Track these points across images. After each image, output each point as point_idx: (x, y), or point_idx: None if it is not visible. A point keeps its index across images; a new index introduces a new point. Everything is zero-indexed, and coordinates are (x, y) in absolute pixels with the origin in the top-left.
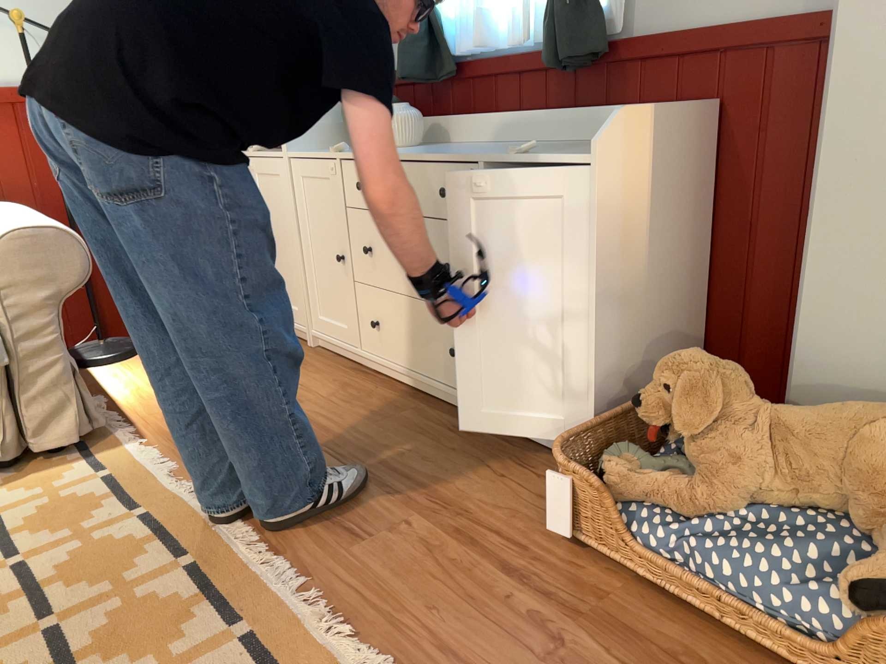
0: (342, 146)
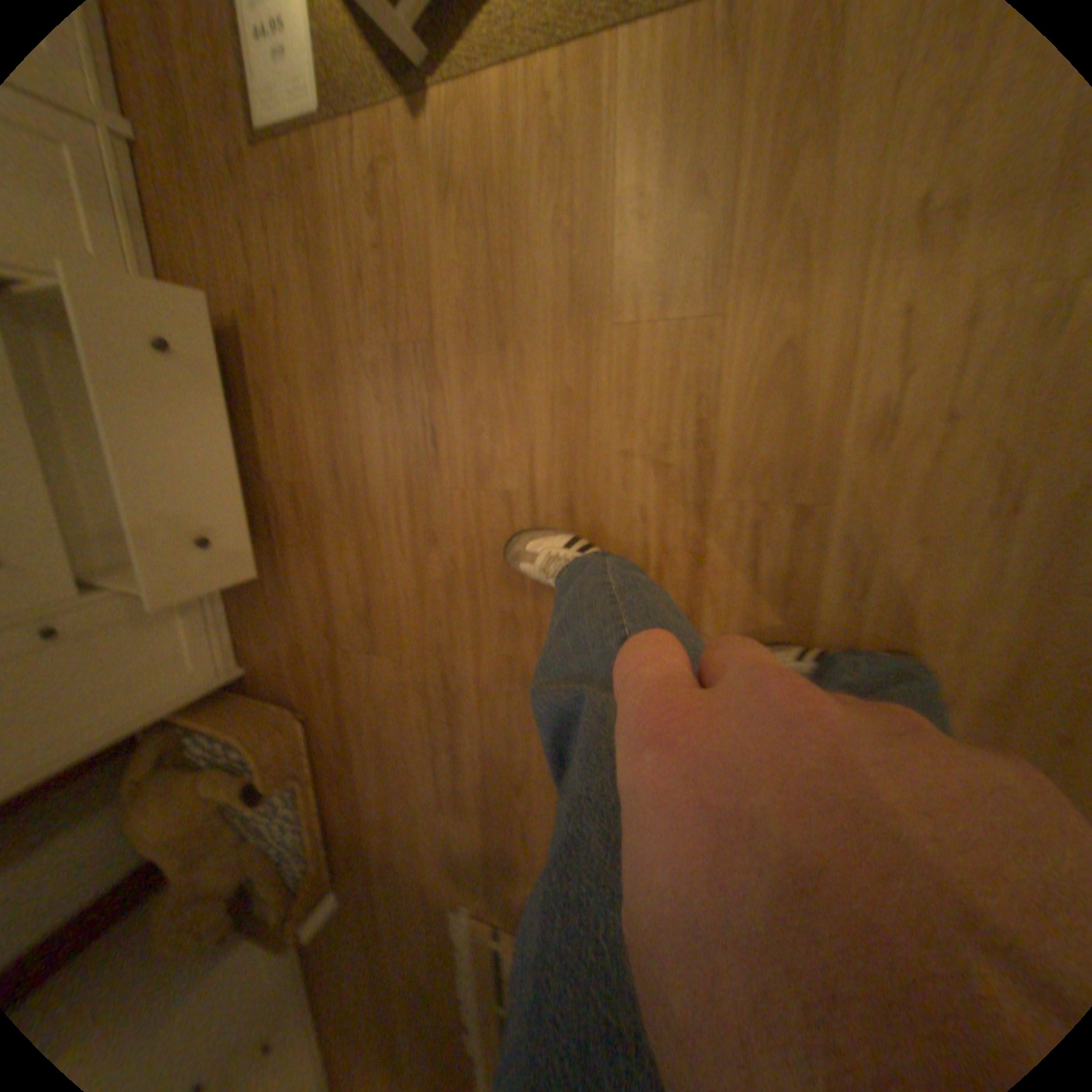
0: None
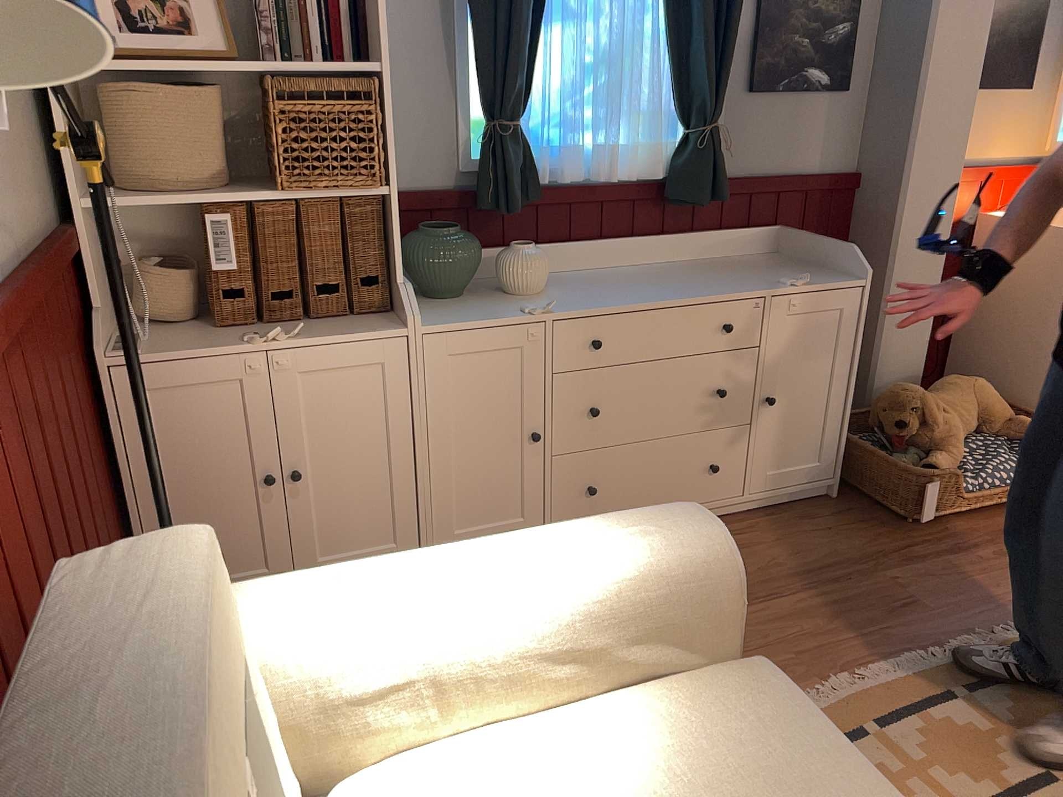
0: (554, 302)
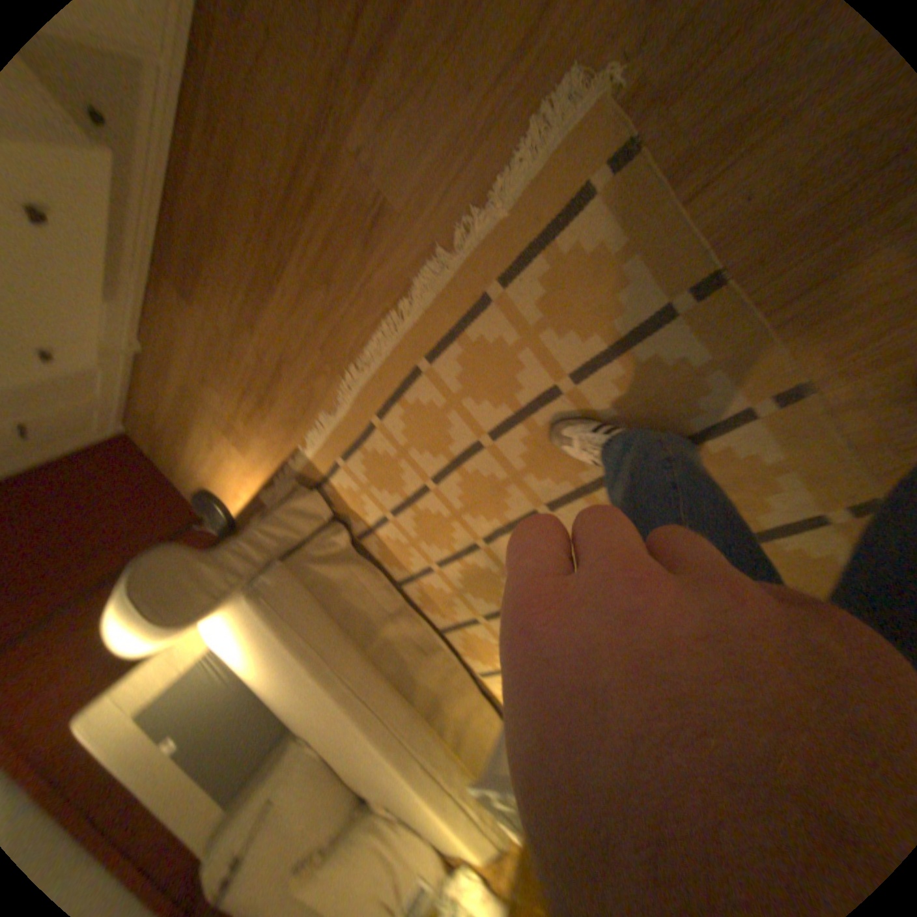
0: None
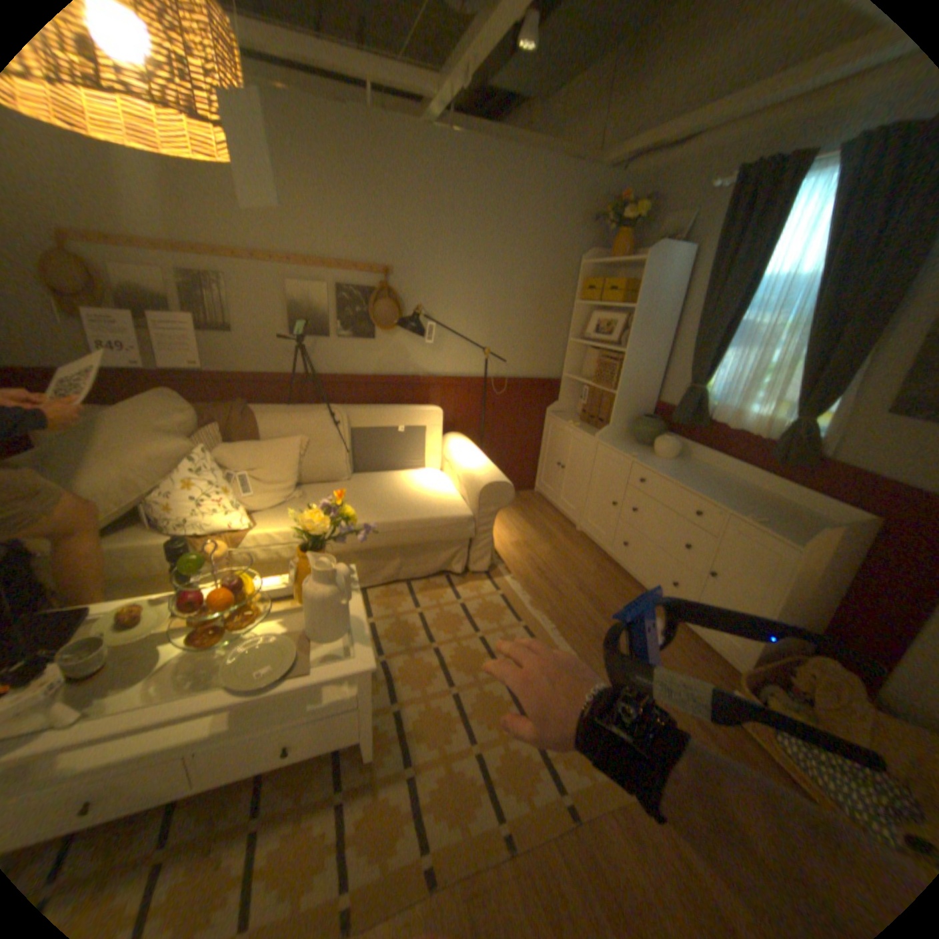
0: (636, 456)
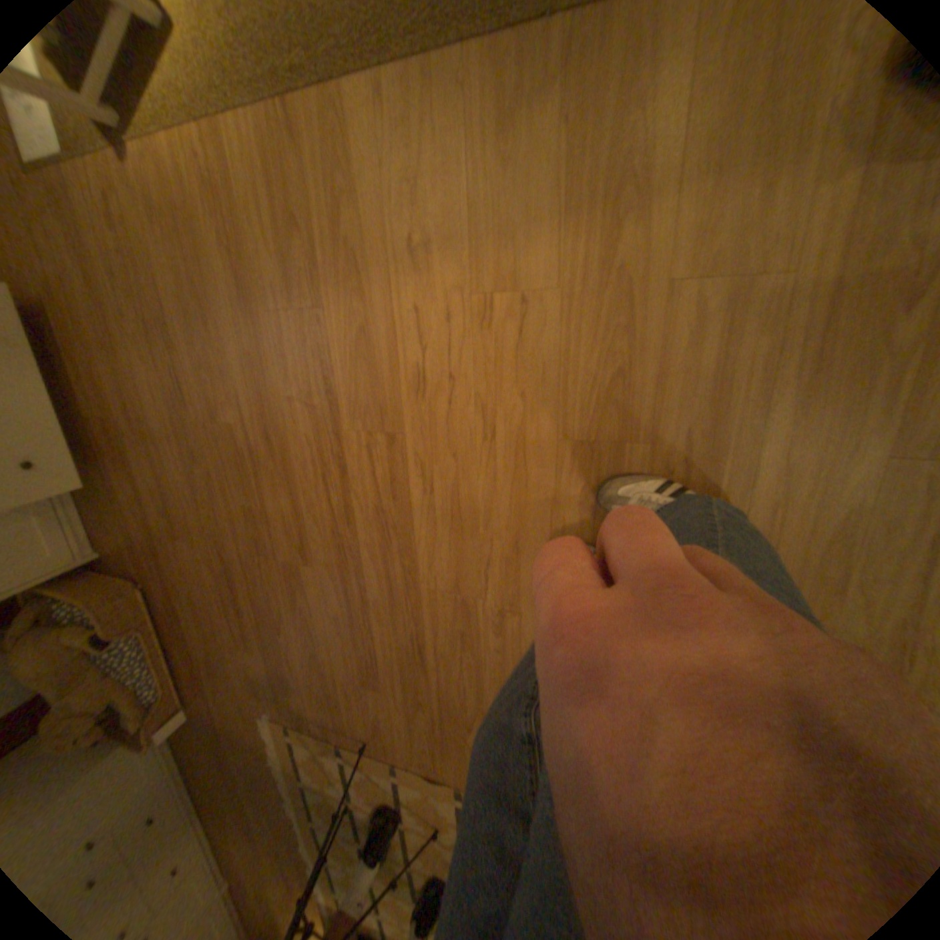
0: None
